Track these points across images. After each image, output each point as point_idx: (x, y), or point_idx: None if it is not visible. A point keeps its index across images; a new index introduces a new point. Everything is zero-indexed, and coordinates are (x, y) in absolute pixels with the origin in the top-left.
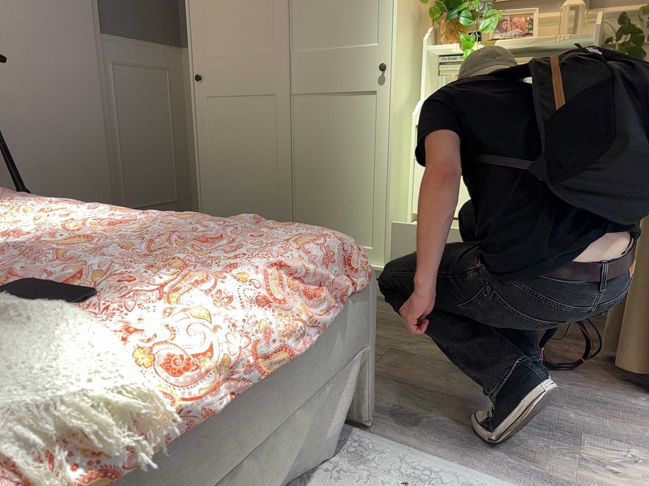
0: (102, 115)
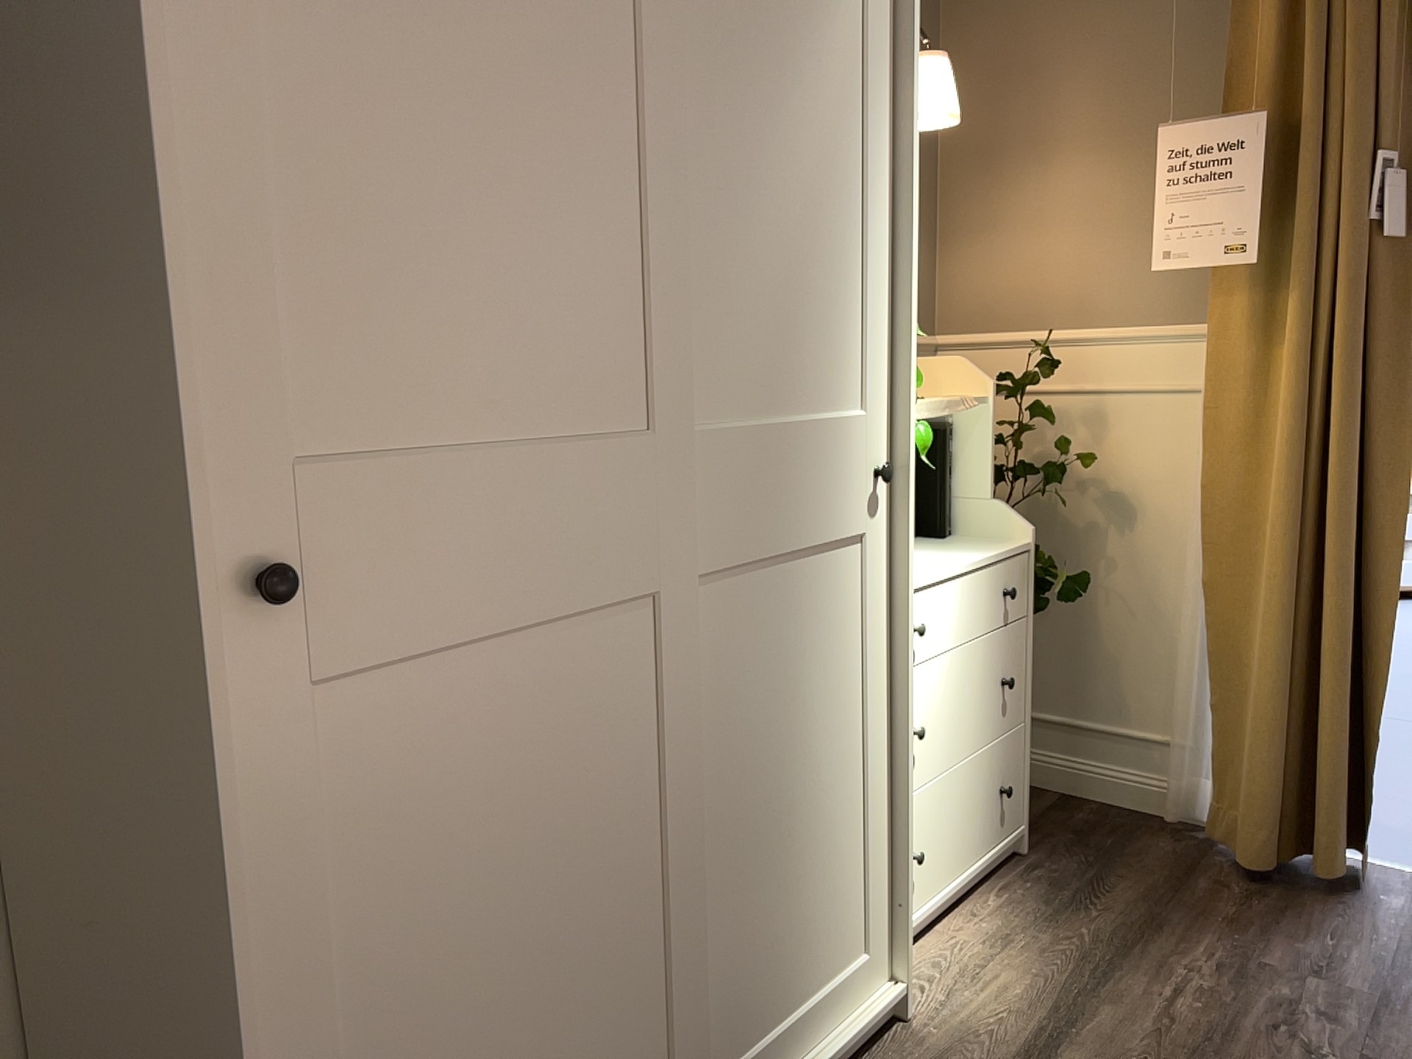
0: None
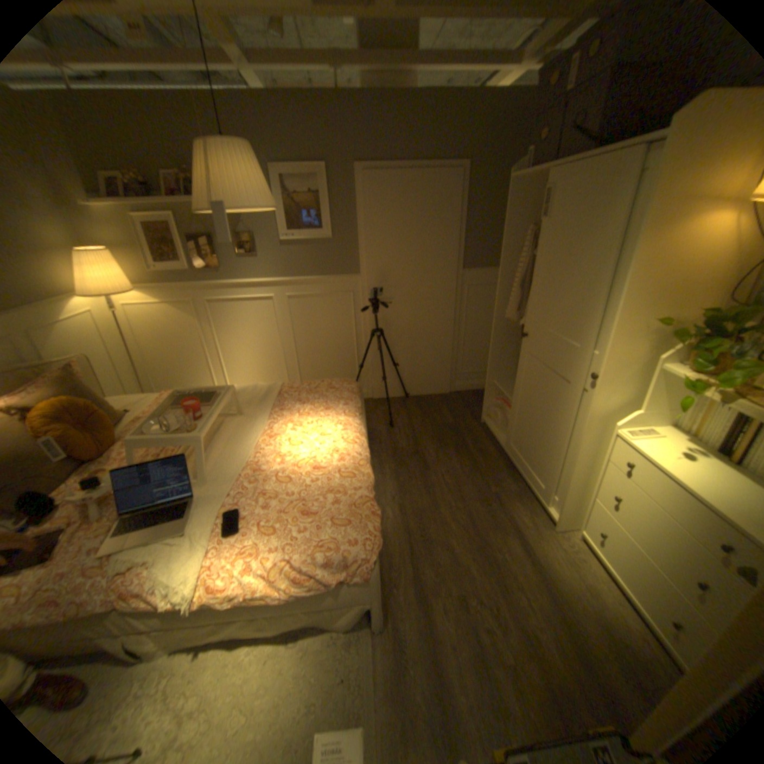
0: (451, 319)
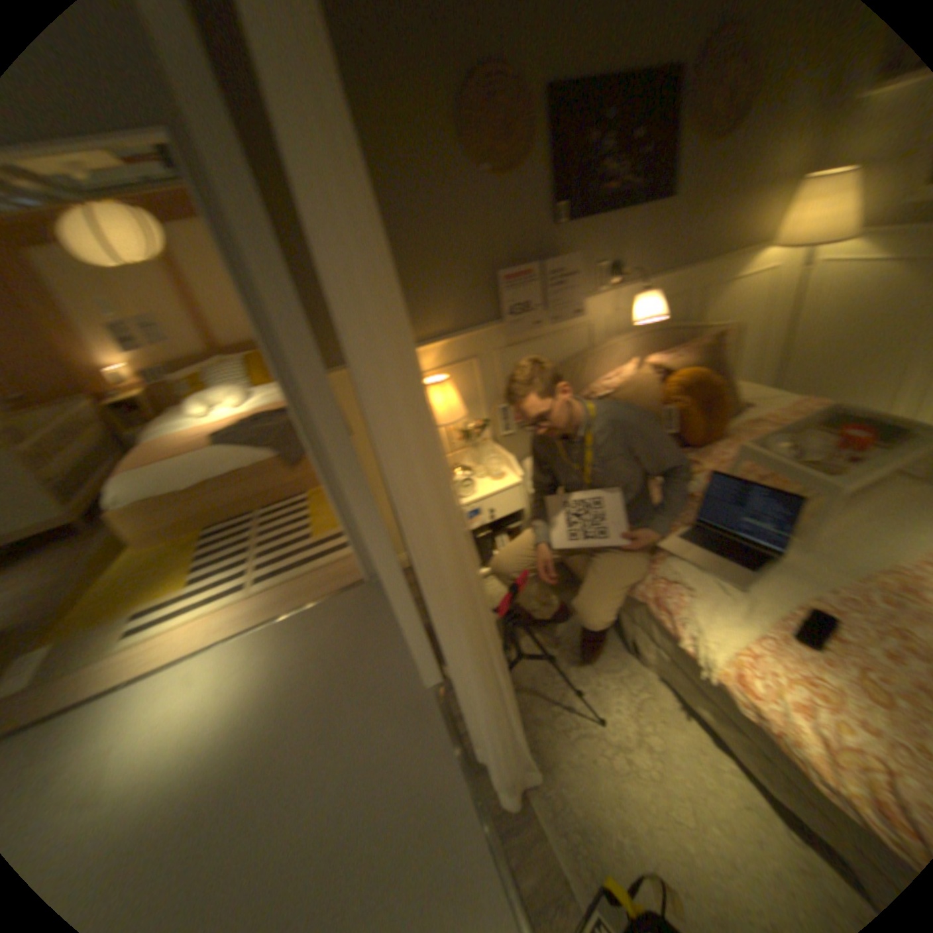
0: None
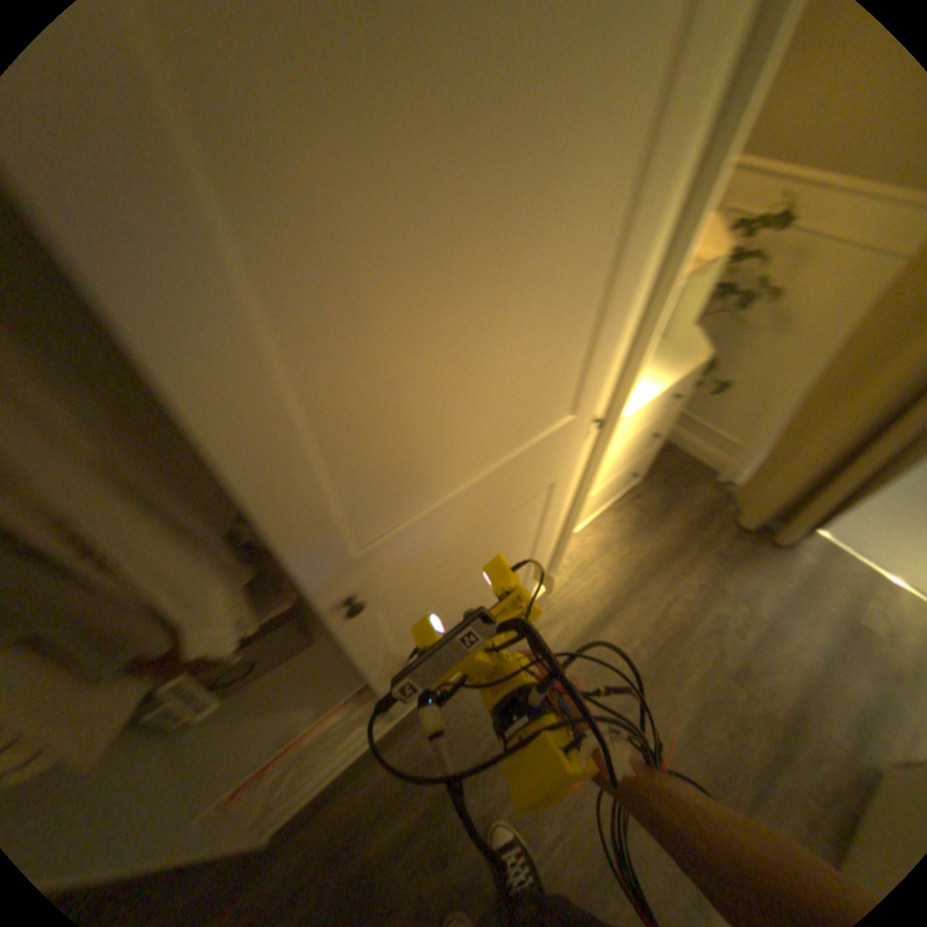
0: None
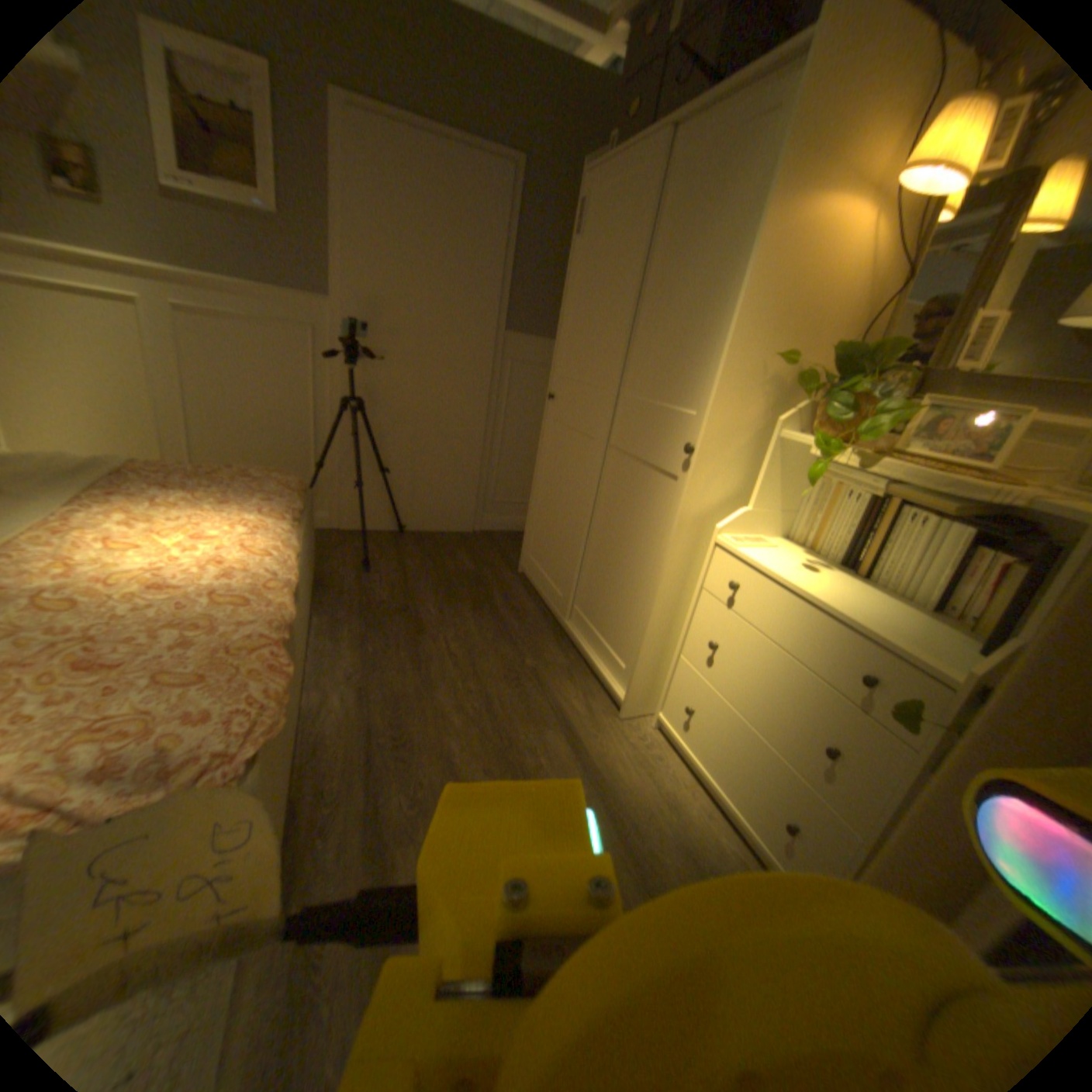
0: (482, 409)
